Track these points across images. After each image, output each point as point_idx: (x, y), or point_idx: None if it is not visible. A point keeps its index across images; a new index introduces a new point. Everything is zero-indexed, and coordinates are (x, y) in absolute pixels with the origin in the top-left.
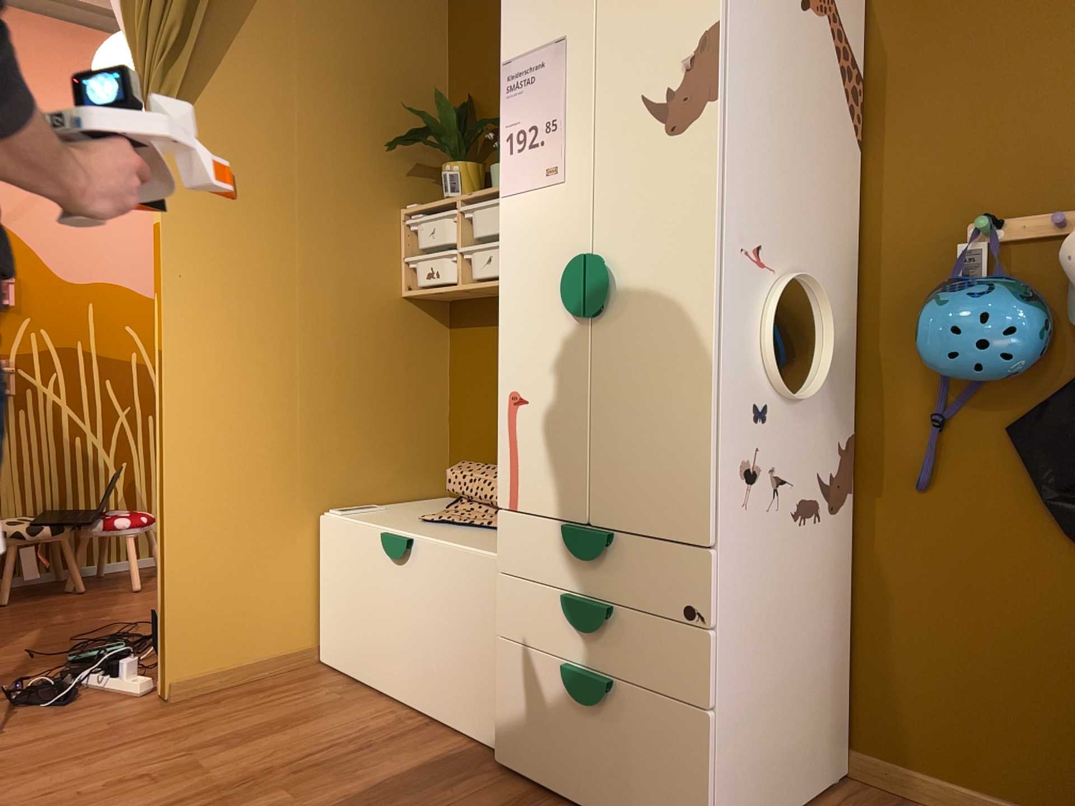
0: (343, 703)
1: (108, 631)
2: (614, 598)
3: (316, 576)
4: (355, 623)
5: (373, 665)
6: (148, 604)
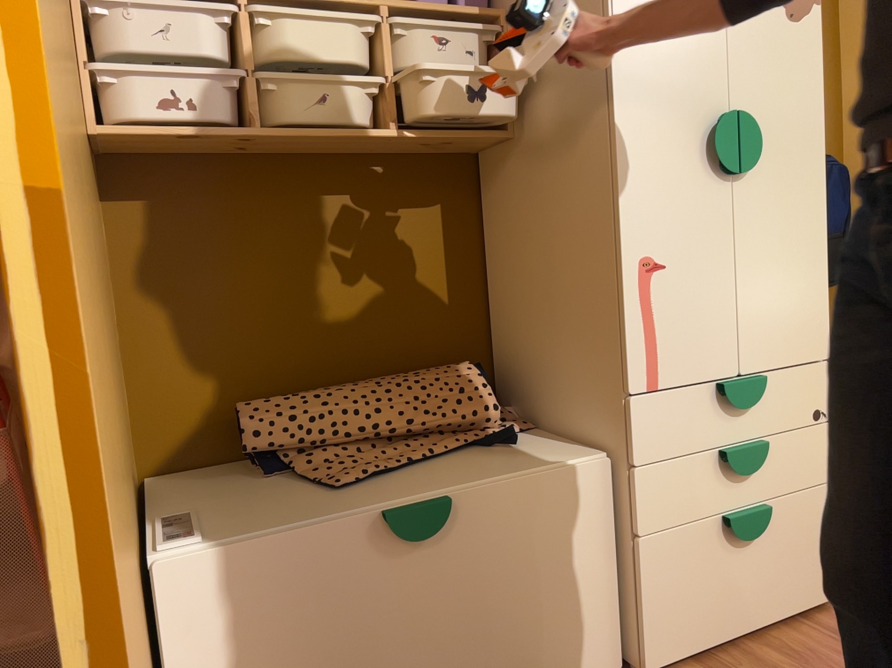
0: None
1: None
2: (763, 430)
3: None
4: None
5: None
6: None
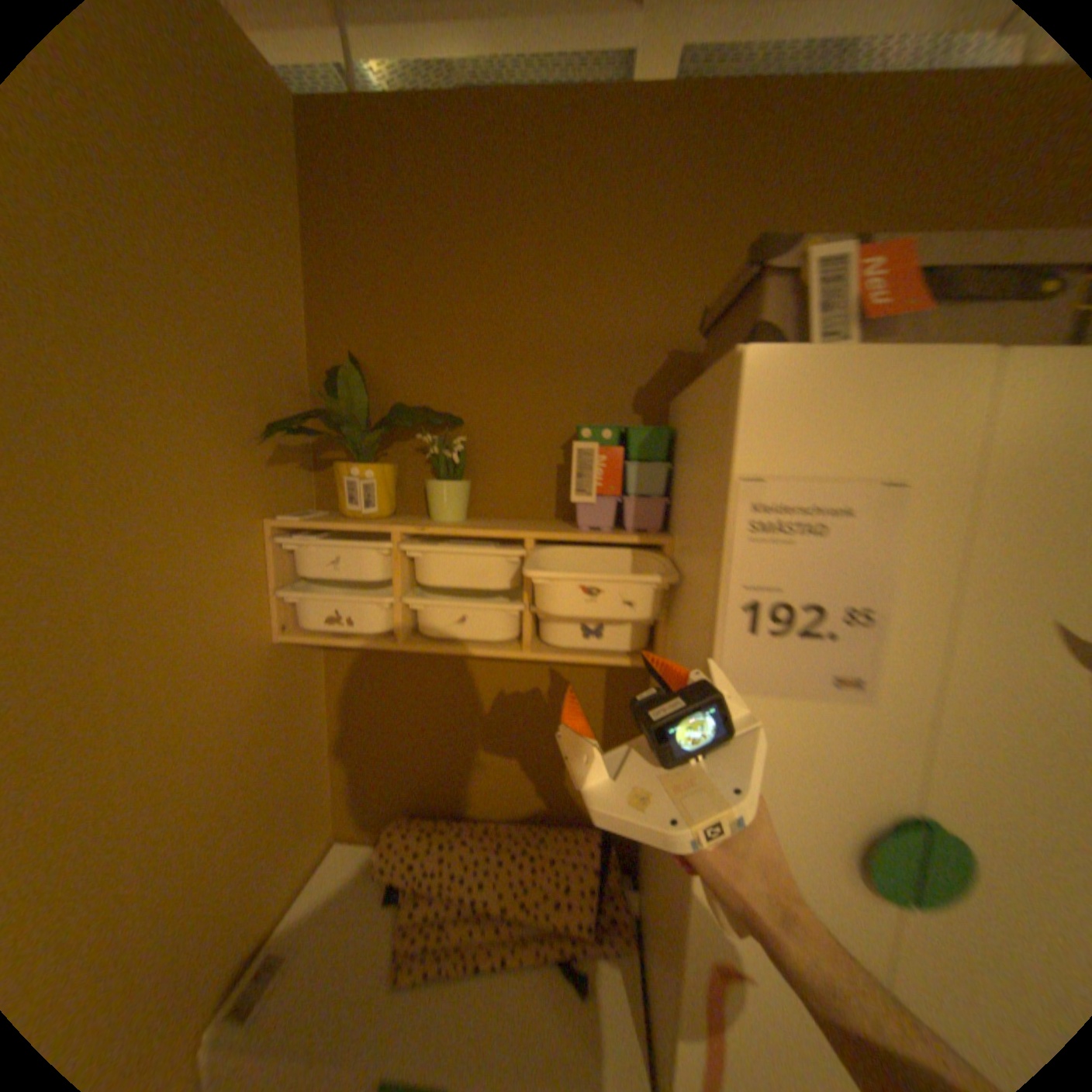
0: None
1: None
2: None
3: None
4: None
5: None
6: None
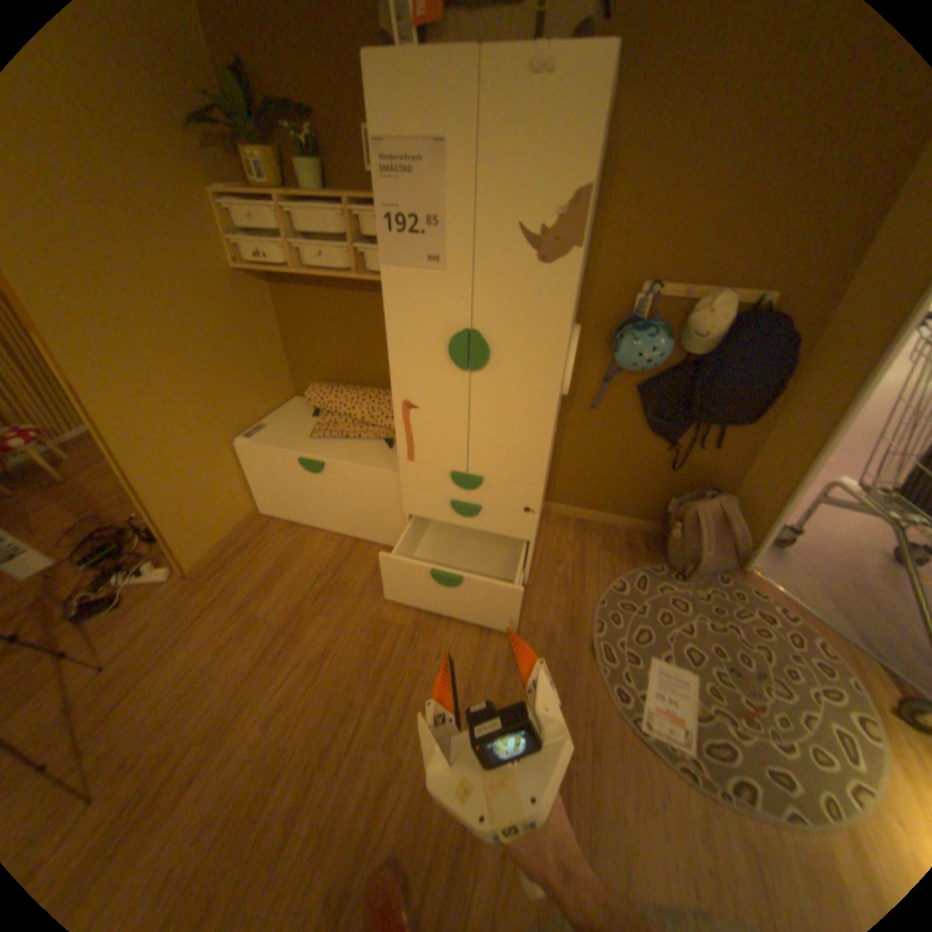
0: (299, 542)
1: (79, 531)
2: (482, 503)
3: (242, 475)
4: (285, 499)
5: (306, 517)
6: (84, 495)
